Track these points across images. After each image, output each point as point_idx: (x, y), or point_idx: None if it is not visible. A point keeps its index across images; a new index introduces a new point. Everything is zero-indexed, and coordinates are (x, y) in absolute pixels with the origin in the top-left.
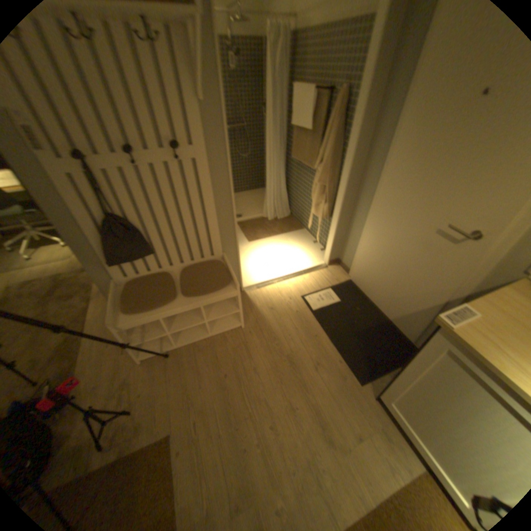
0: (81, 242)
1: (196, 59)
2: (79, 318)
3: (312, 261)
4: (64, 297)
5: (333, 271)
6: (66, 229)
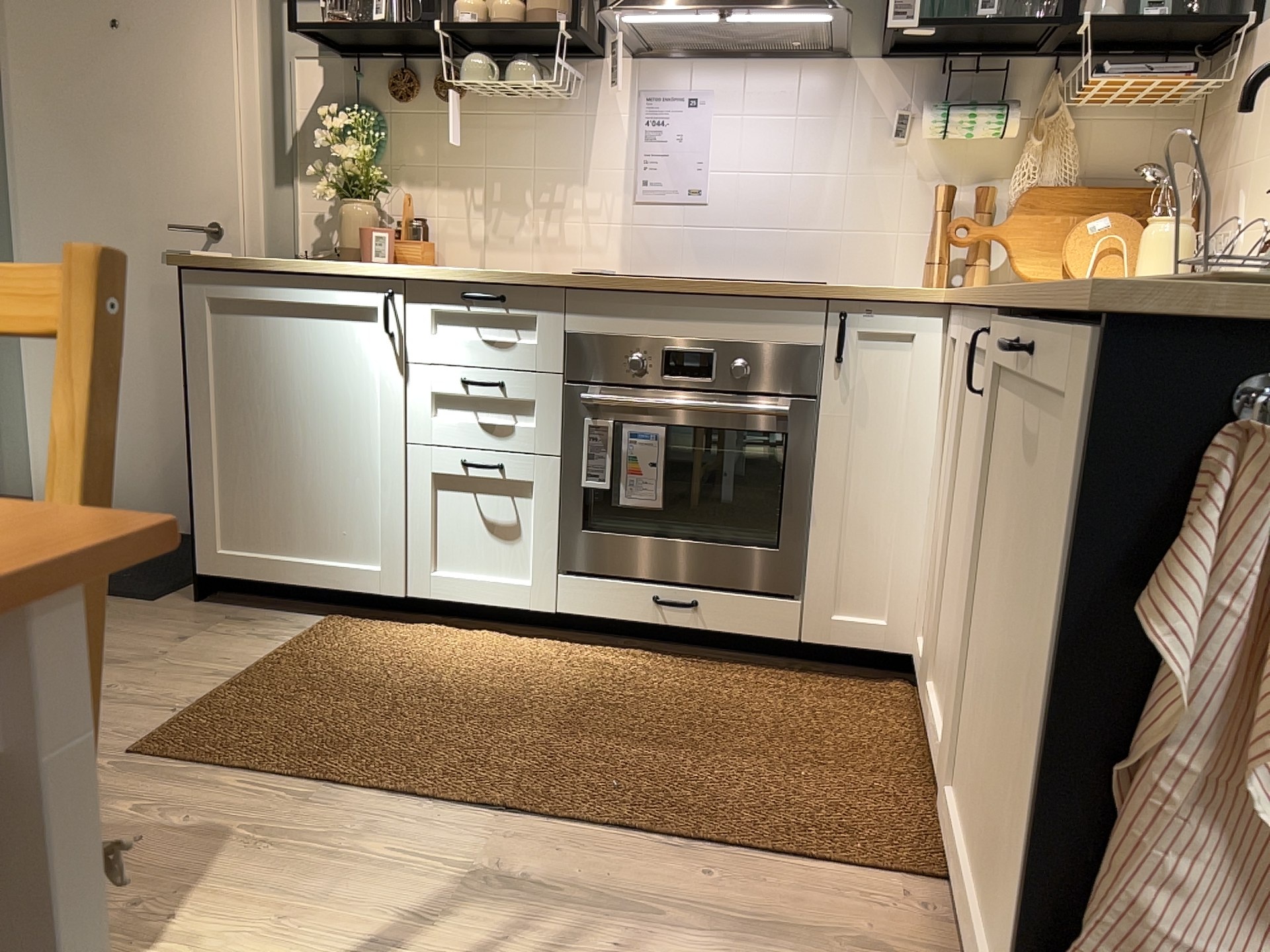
0: None
1: None
2: None
3: None
4: None
5: None
6: None
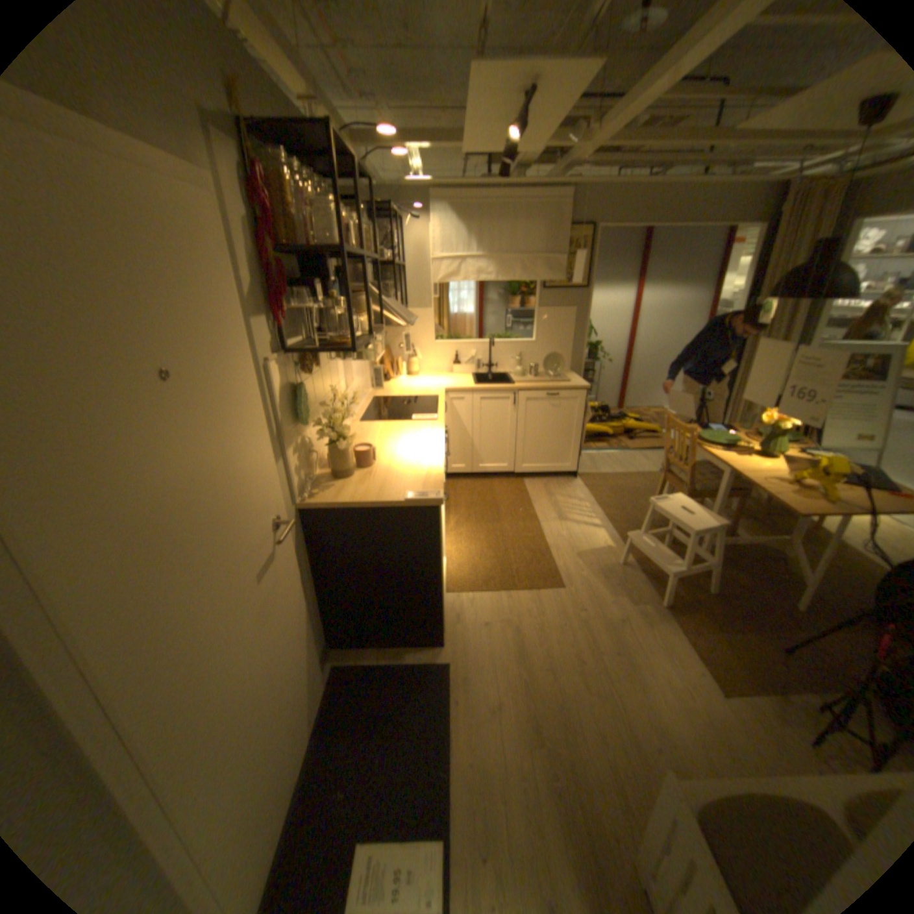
0: None
1: None
2: None
3: None
4: None
5: None
6: None
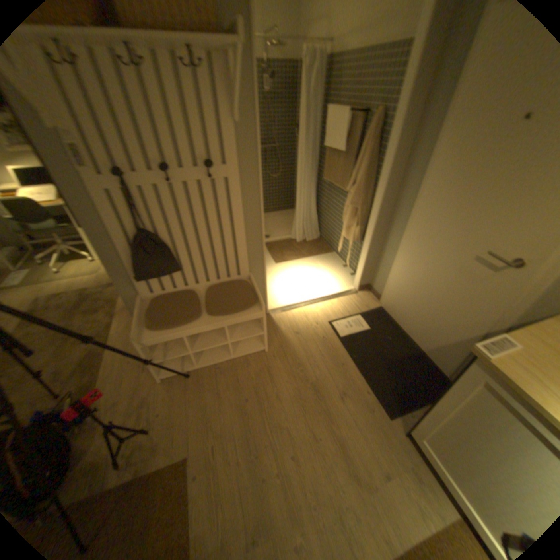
0: (112, 256)
1: (235, 83)
2: (103, 333)
3: (341, 286)
4: (89, 311)
5: (363, 297)
6: (99, 243)
